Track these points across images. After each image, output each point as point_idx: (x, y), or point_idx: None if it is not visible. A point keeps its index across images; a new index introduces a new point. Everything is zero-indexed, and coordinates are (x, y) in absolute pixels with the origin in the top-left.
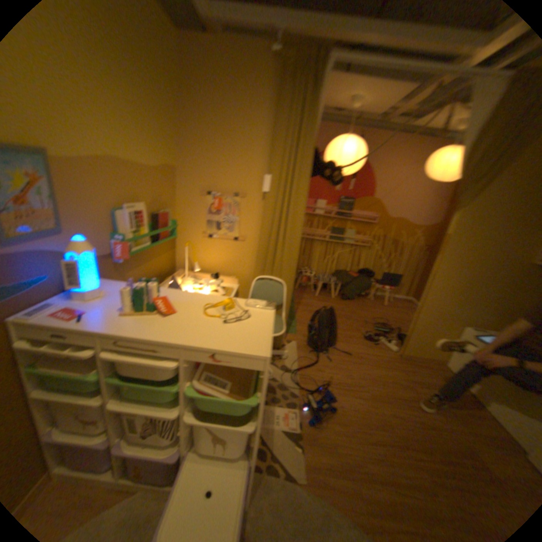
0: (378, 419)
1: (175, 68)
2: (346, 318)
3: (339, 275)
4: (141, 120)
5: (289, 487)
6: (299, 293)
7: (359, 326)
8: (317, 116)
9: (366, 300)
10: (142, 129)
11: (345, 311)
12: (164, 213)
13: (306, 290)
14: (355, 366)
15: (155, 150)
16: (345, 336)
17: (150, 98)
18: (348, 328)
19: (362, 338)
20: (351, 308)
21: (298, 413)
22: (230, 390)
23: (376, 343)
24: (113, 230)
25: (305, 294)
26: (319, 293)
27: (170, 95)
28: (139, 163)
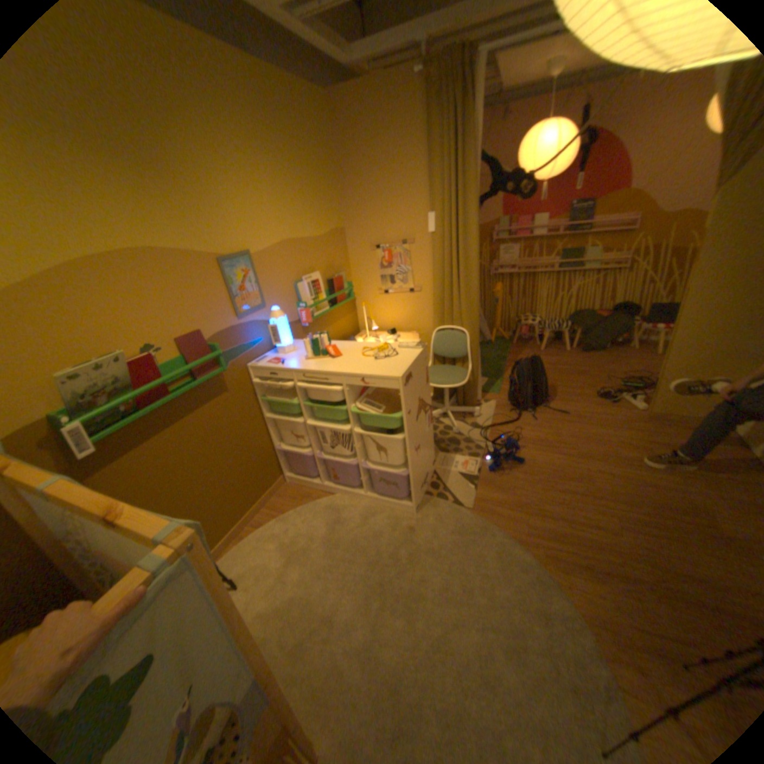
0: (577, 473)
1: (327, 131)
2: (579, 374)
3: (577, 318)
4: (304, 199)
5: (454, 508)
6: (516, 348)
7: (596, 383)
8: (471, 130)
9: (626, 349)
10: (306, 207)
11: (580, 366)
12: (336, 278)
13: (528, 345)
14: (569, 424)
15: (320, 221)
16: (568, 394)
17: (309, 175)
18: (577, 385)
19: (594, 395)
20: (592, 361)
21: (479, 461)
22: (383, 411)
23: (615, 401)
24: (296, 301)
25: (525, 349)
26: (547, 347)
27: (326, 161)
28: (308, 238)
